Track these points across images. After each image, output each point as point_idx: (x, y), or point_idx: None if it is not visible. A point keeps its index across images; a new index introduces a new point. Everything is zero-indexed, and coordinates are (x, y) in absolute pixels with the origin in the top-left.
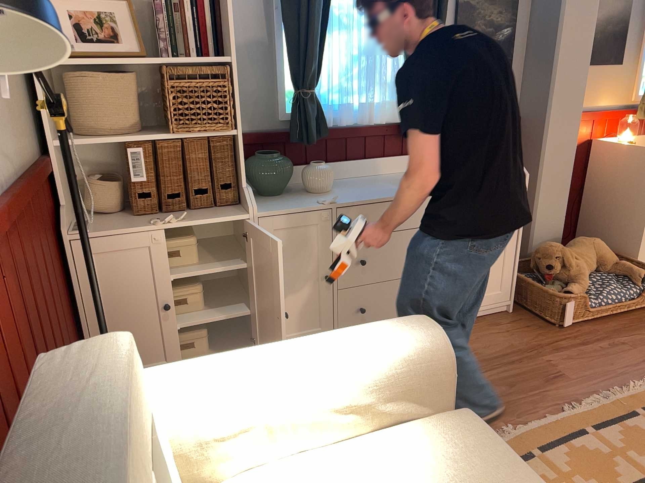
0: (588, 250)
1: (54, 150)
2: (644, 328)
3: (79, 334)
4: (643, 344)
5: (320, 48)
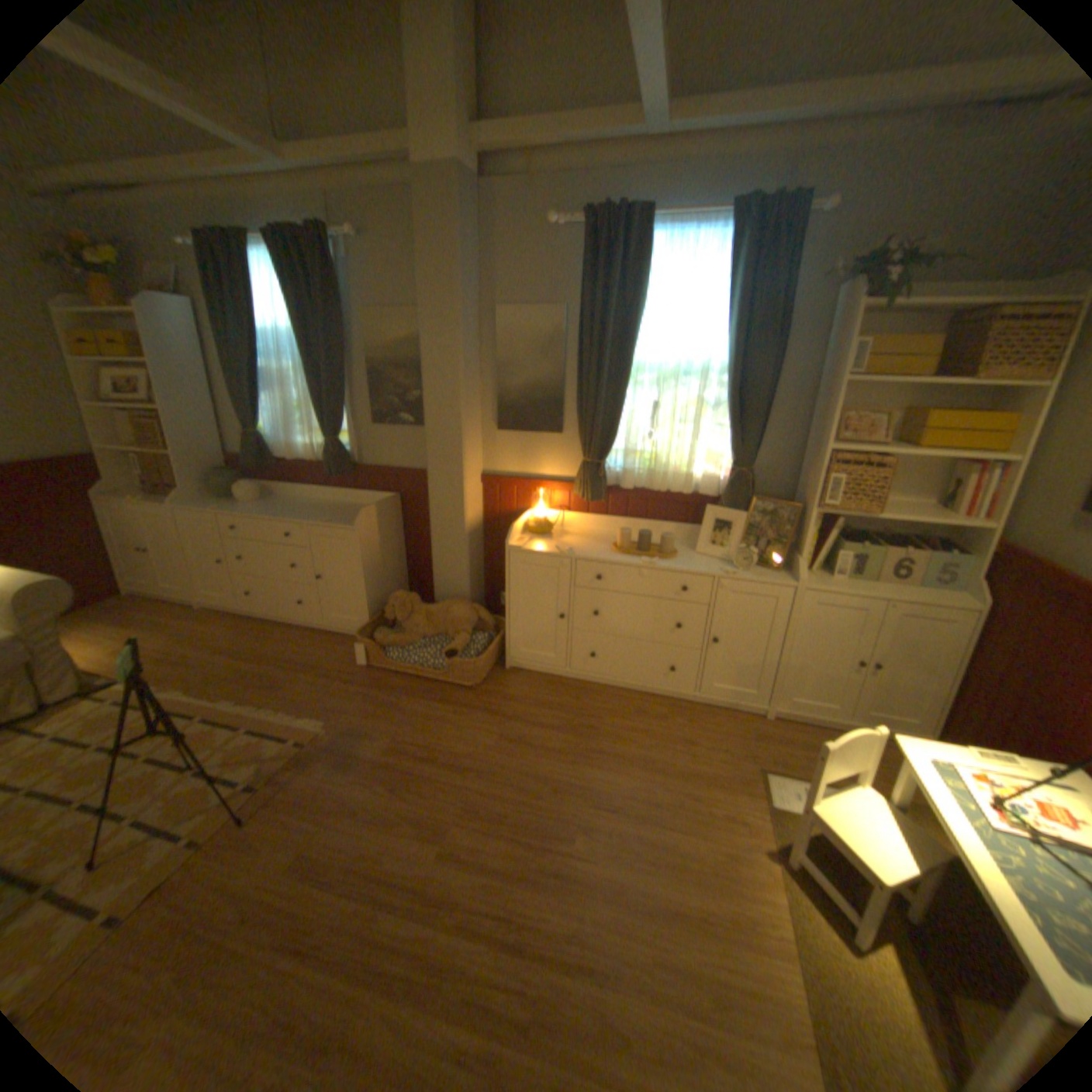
0: (442, 613)
1: (96, 452)
2: (413, 698)
3: (105, 553)
4: (376, 705)
5: (250, 403)
